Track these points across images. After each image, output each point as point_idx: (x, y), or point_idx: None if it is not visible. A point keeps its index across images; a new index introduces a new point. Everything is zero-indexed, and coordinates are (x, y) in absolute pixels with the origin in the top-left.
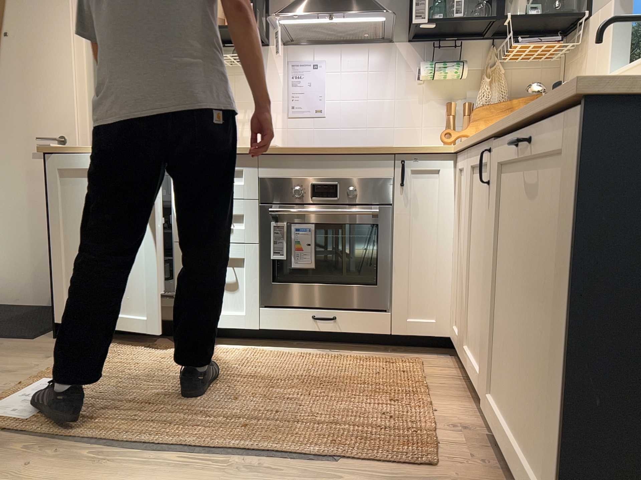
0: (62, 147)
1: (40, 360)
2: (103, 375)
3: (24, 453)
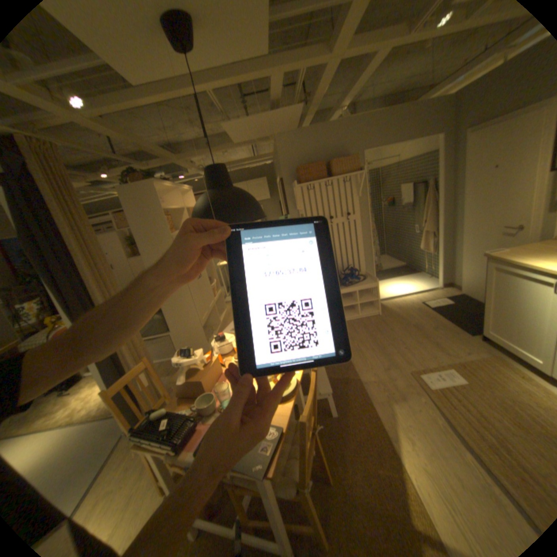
0: (499, 254)
1: (466, 353)
2: (483, 383)
3: (426, 402)
